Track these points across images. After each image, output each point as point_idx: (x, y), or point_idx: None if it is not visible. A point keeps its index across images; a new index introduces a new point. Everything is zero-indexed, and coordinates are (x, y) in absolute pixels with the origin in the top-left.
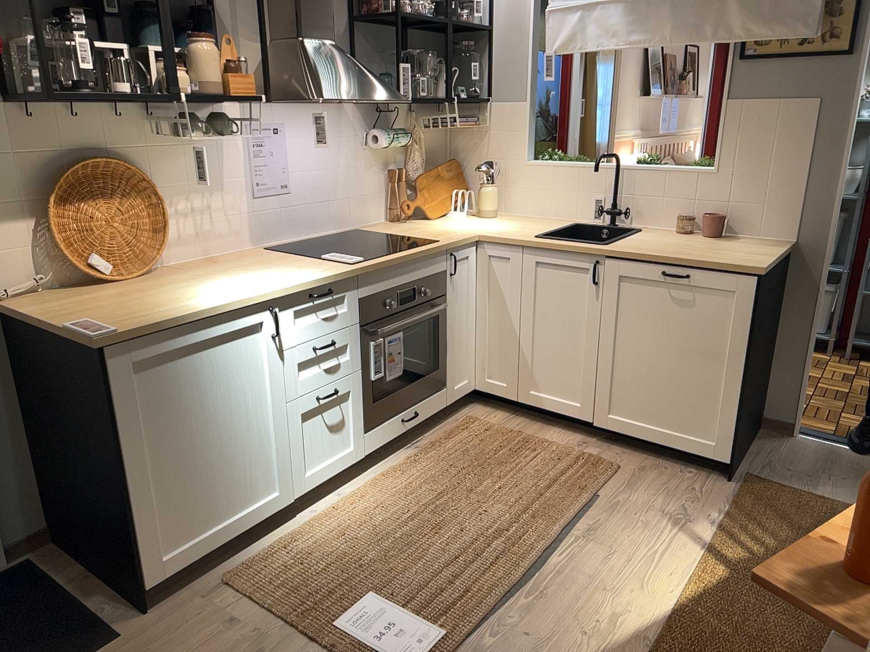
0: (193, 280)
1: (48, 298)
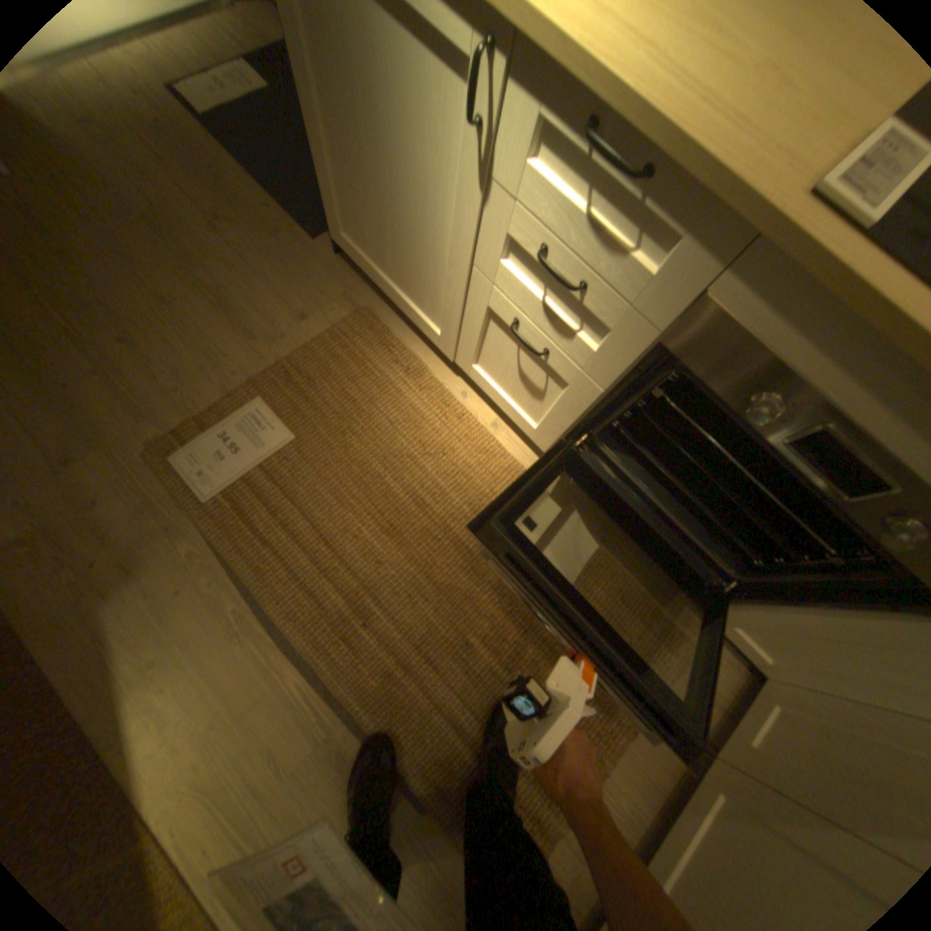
0: None
1: None
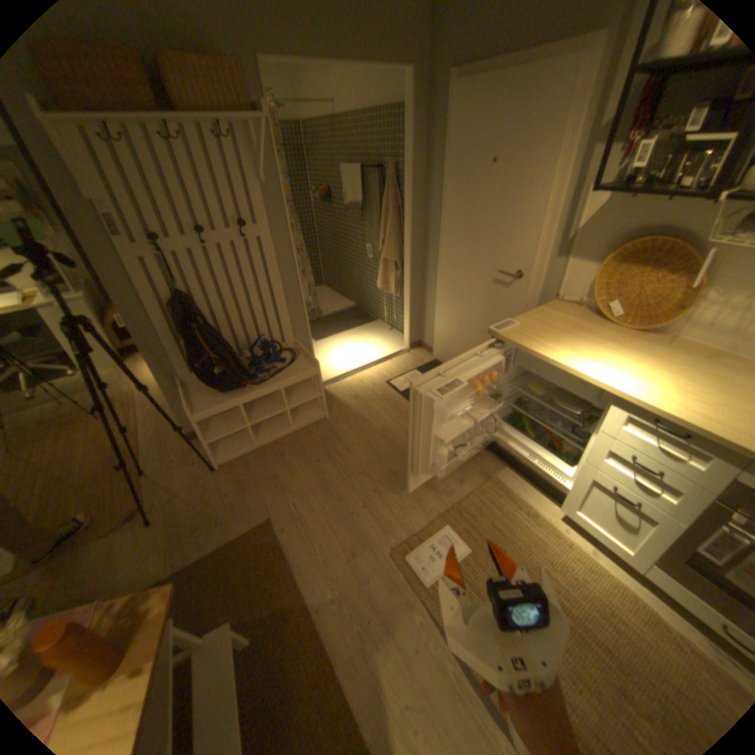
0: (636, 349)
1: (568, 309)
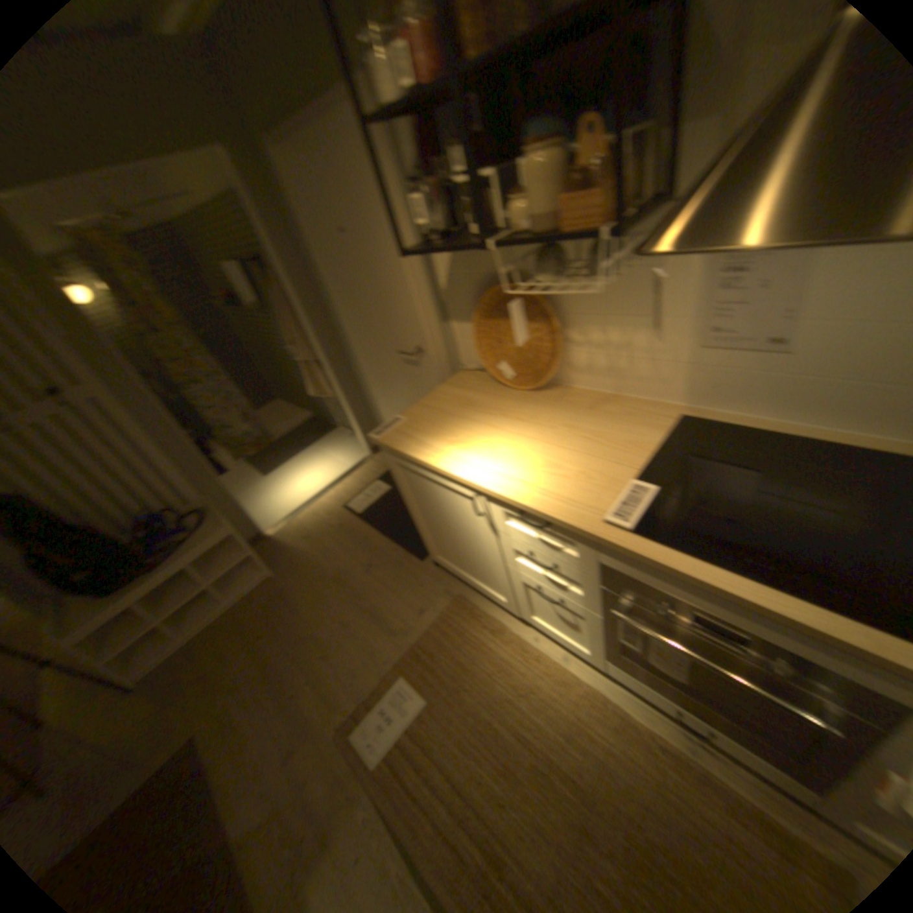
0: (516, 419)
1: (465, 381)
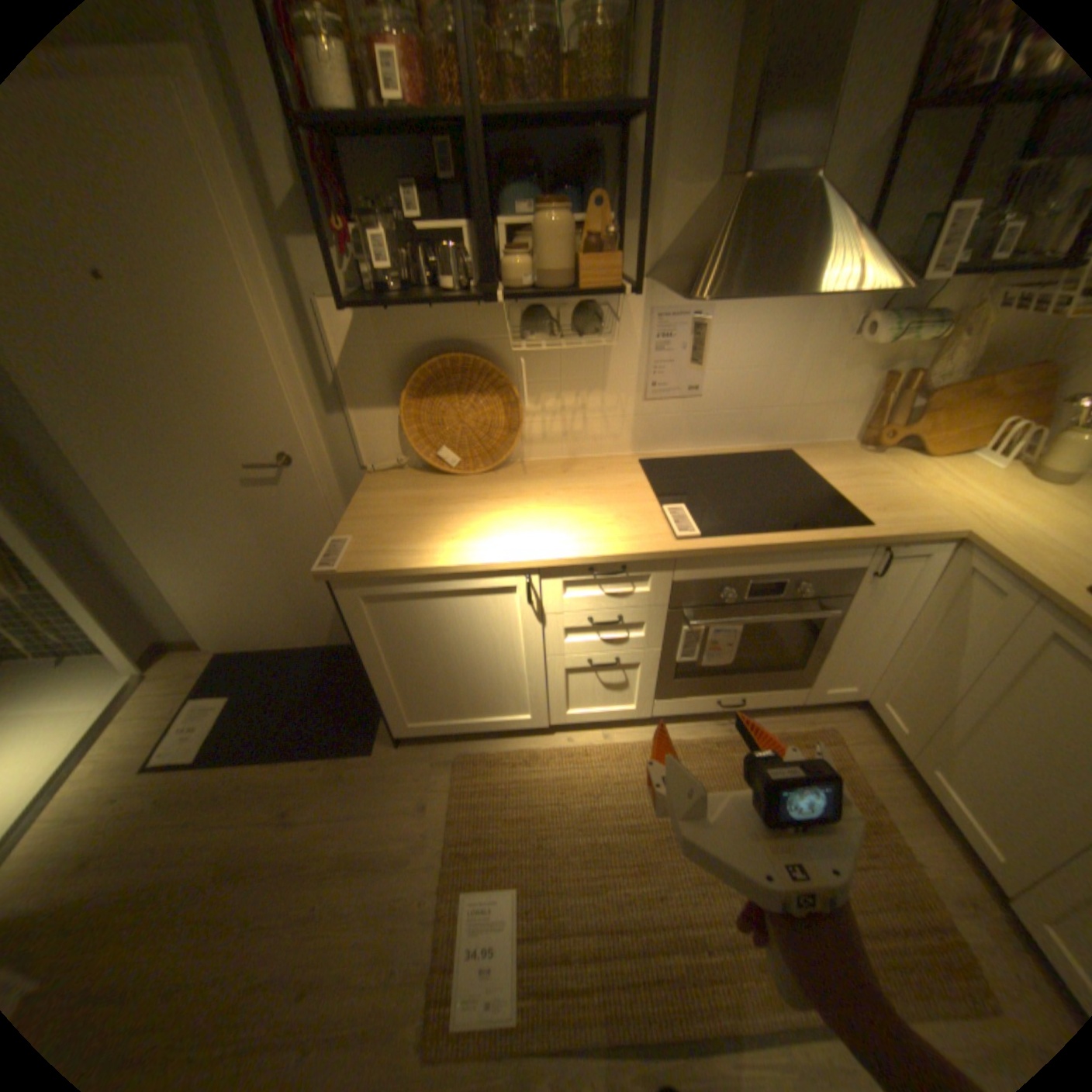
0: (508, 496)
1: (395, 480)
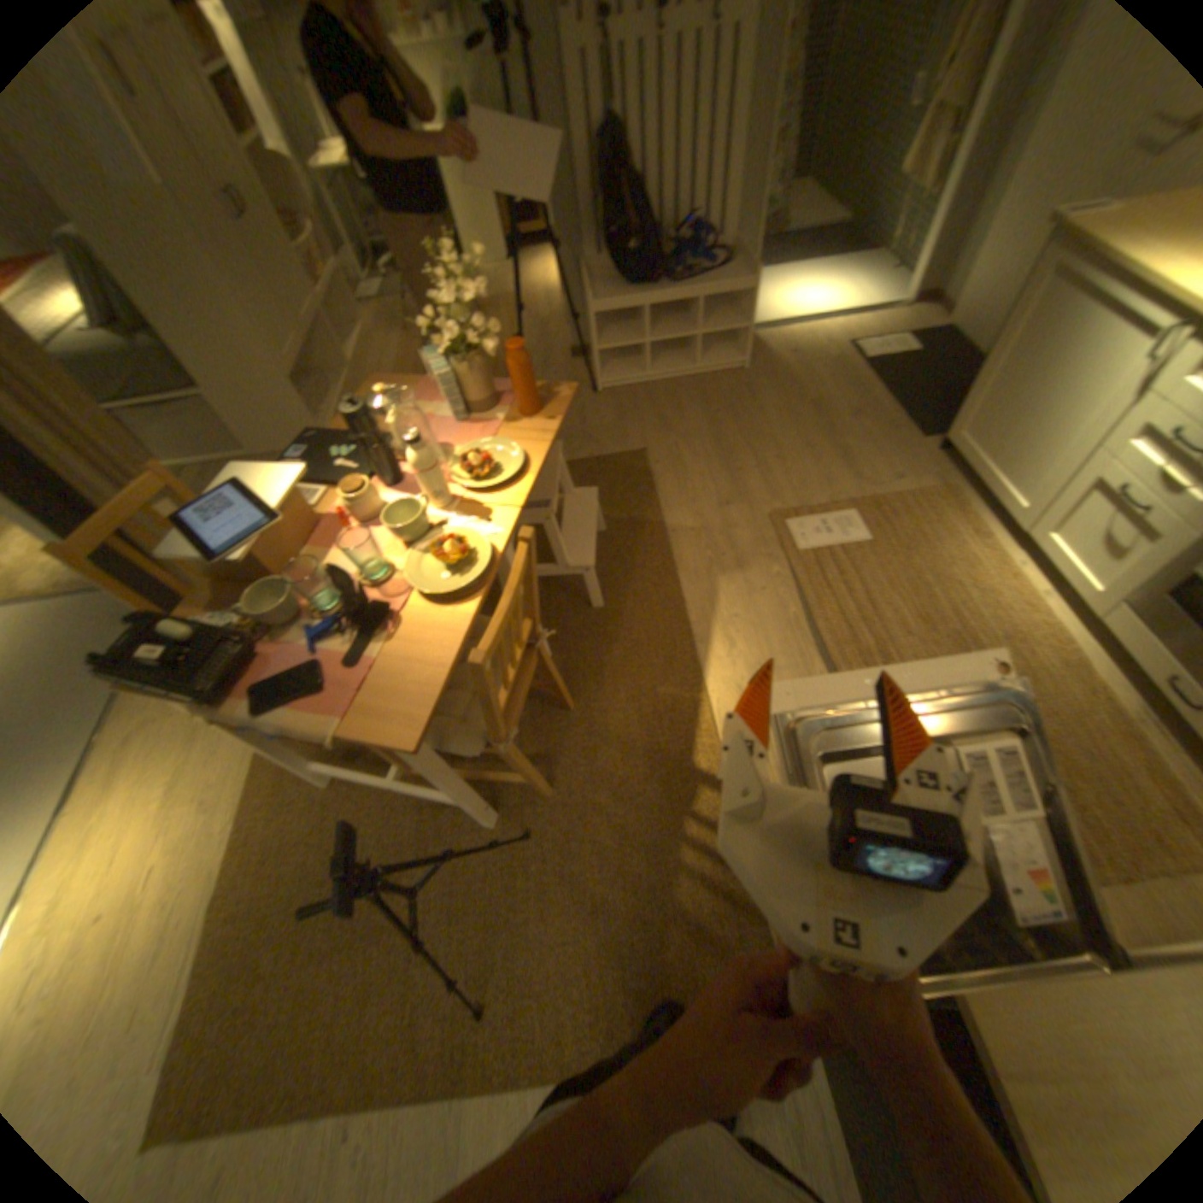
0: None
1: None
